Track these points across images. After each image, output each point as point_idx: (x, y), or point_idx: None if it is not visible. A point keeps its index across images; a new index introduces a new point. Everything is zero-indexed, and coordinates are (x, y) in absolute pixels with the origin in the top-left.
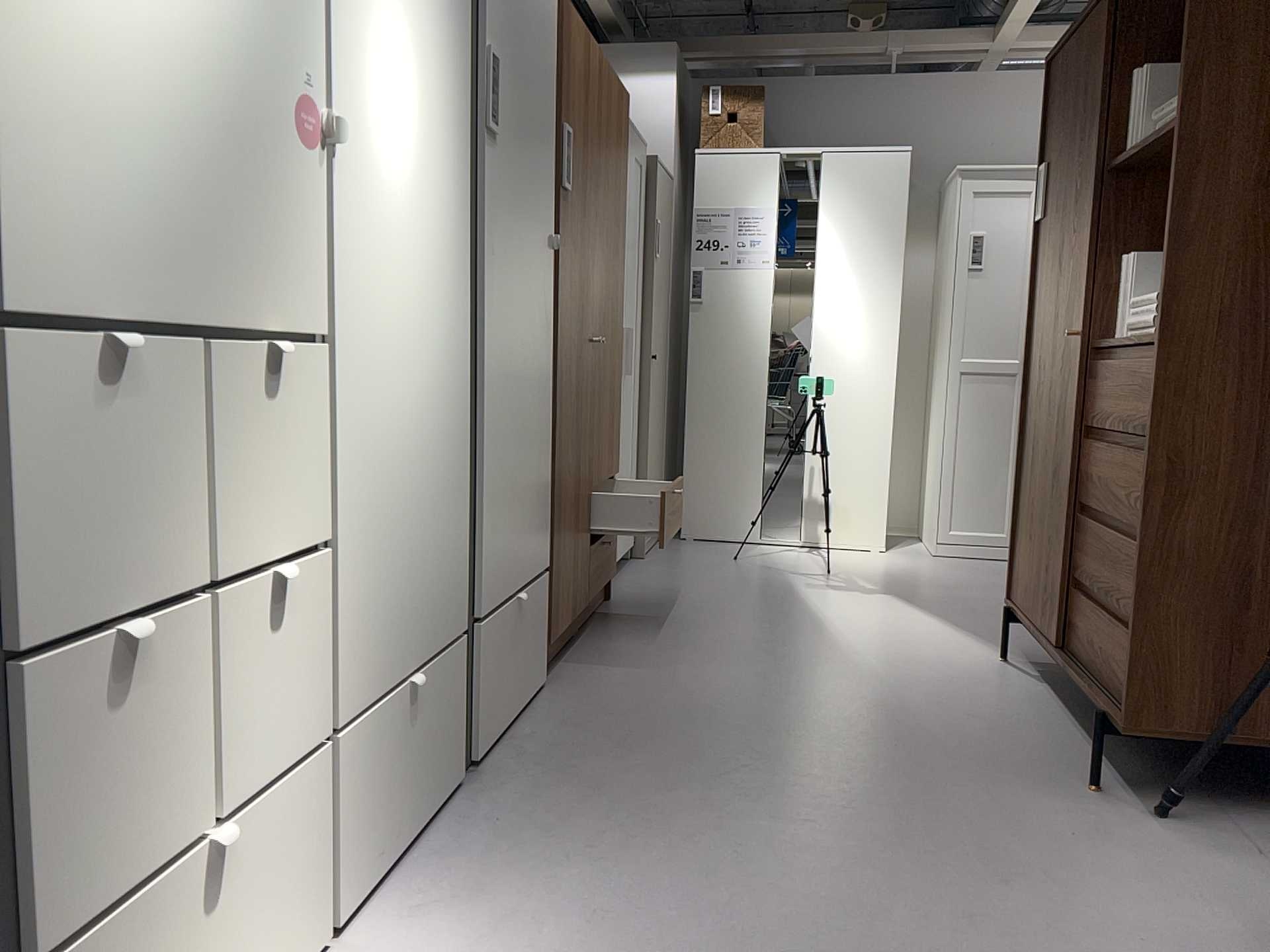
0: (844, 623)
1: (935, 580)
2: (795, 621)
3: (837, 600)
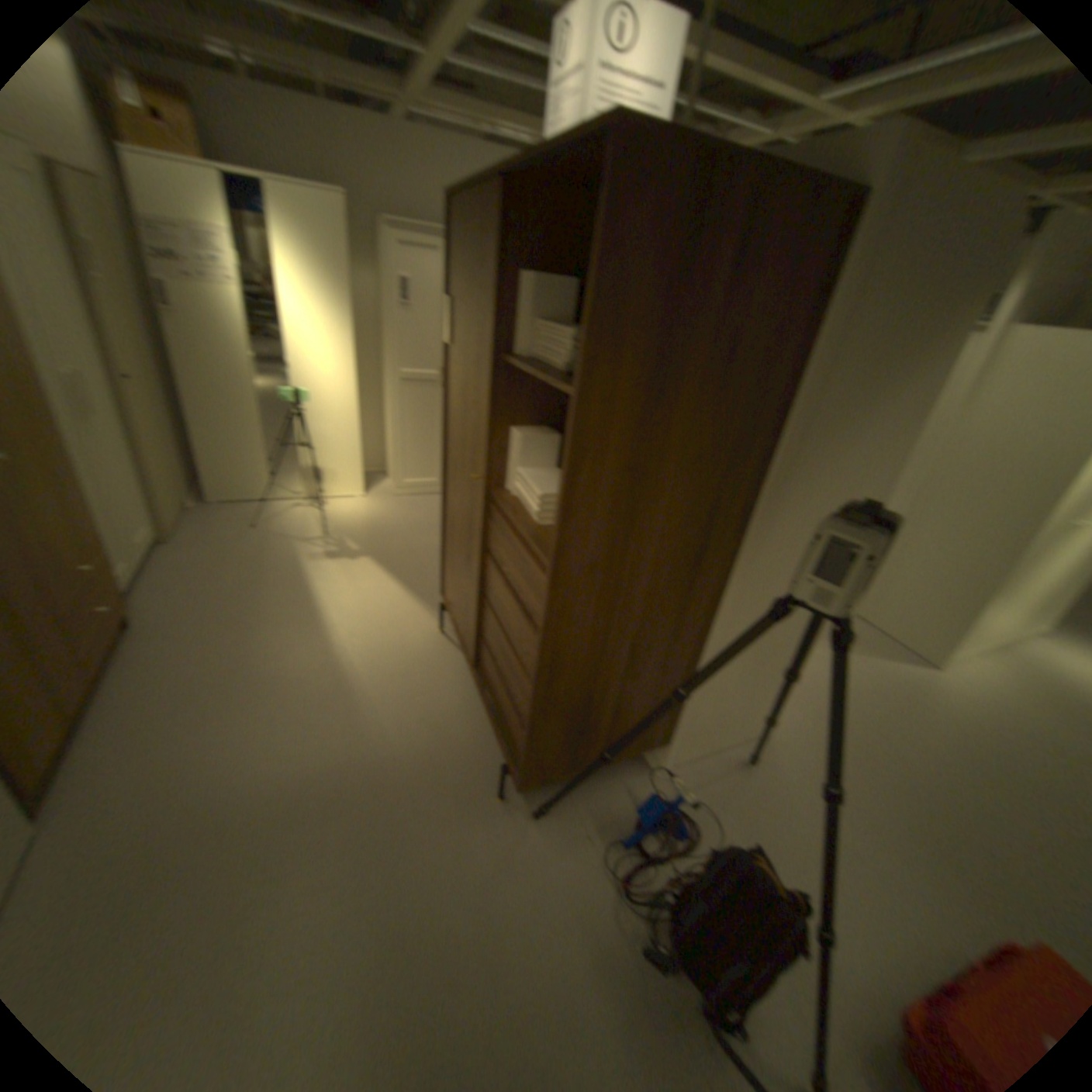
0: (340, 607)
1: (400, 530)
2: (303, 615)
3: (335, 575)
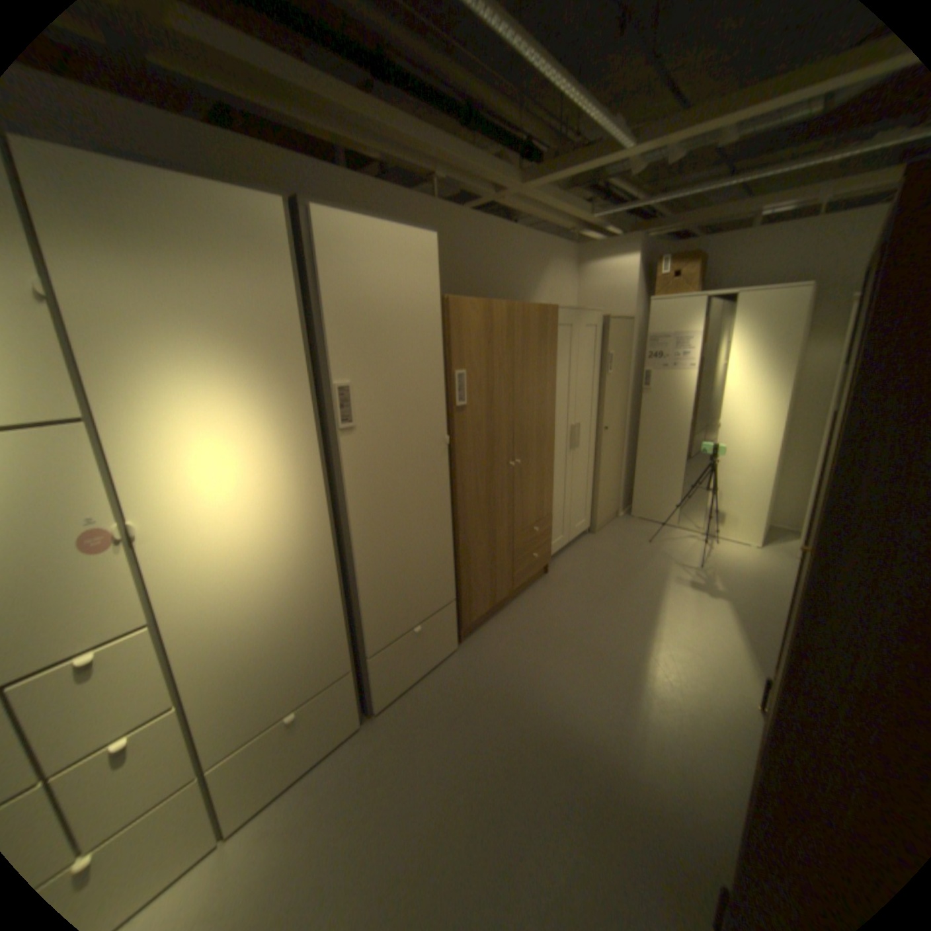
0: (673, 627)
1: (778, 590)
2: (641, 617)
3: (685, 600)
